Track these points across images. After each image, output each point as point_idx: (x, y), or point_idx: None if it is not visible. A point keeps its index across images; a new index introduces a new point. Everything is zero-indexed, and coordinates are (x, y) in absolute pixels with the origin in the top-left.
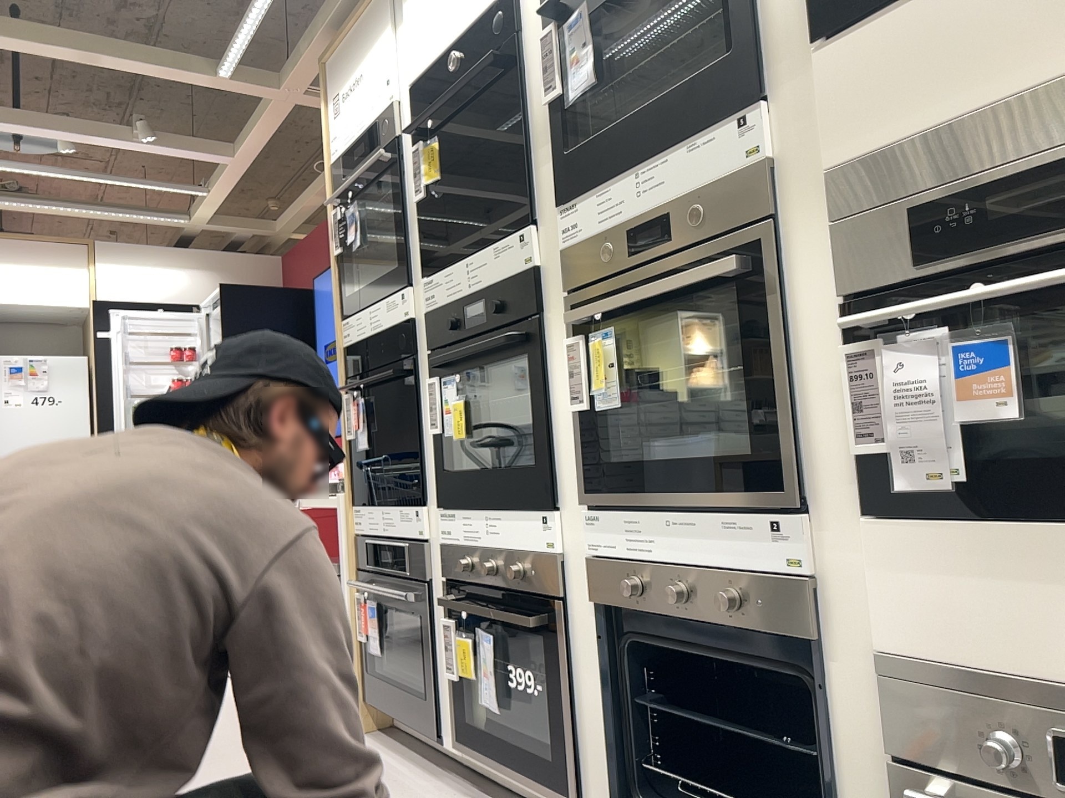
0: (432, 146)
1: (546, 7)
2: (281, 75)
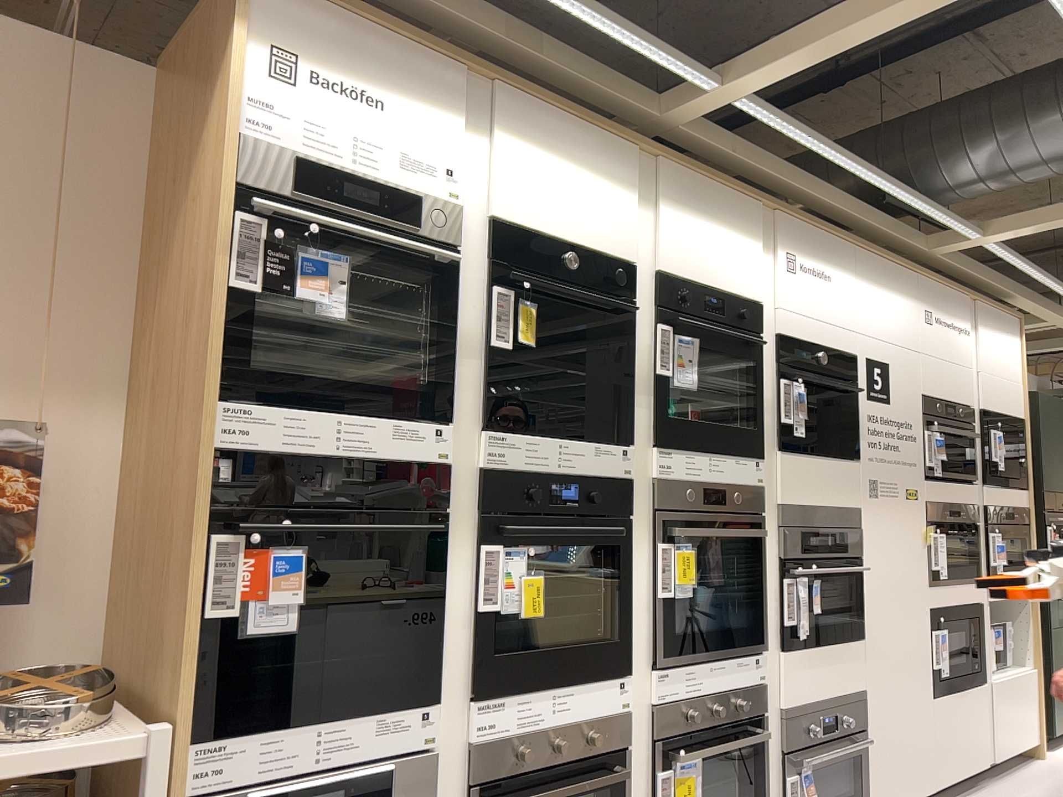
0: (534, 313)
1: (662, 315)
2: None
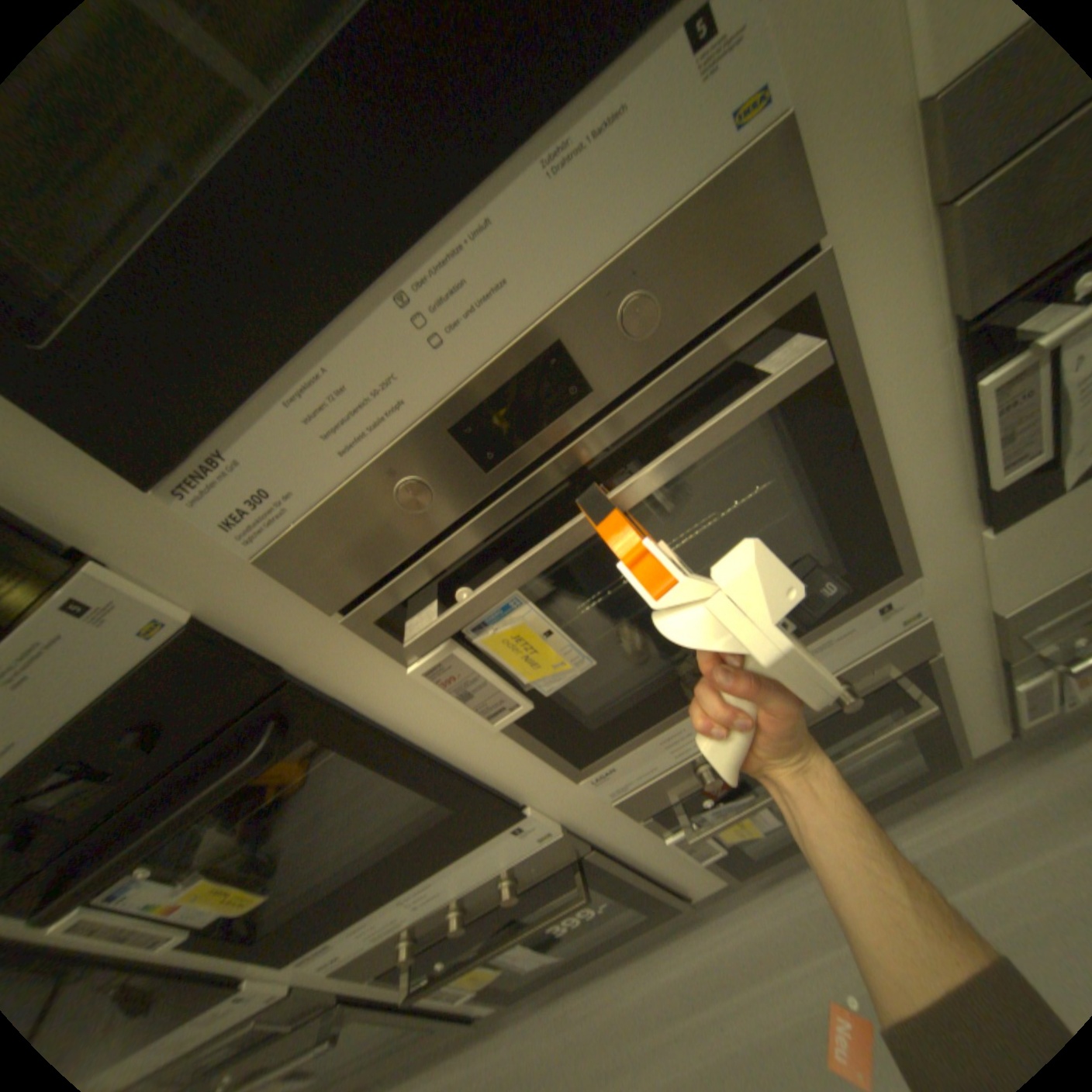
0: None
1: None
2: None
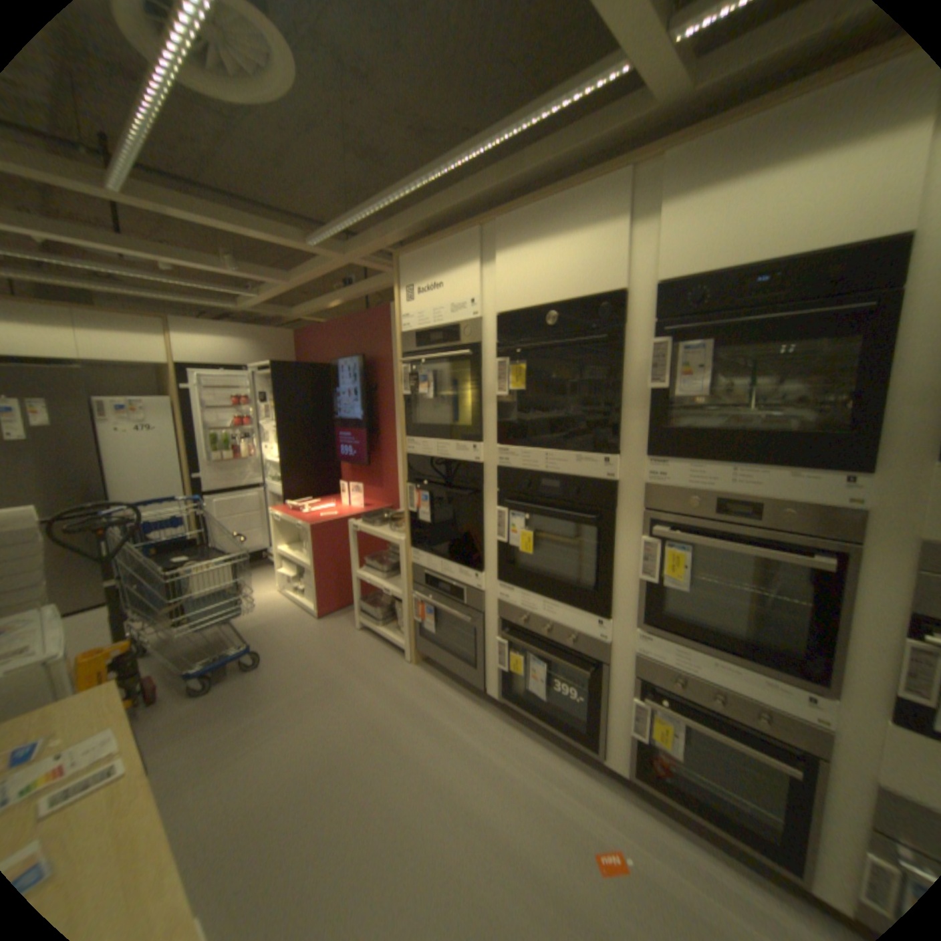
0: (521, 367)
1: (665, 323)
2: (344, 245)
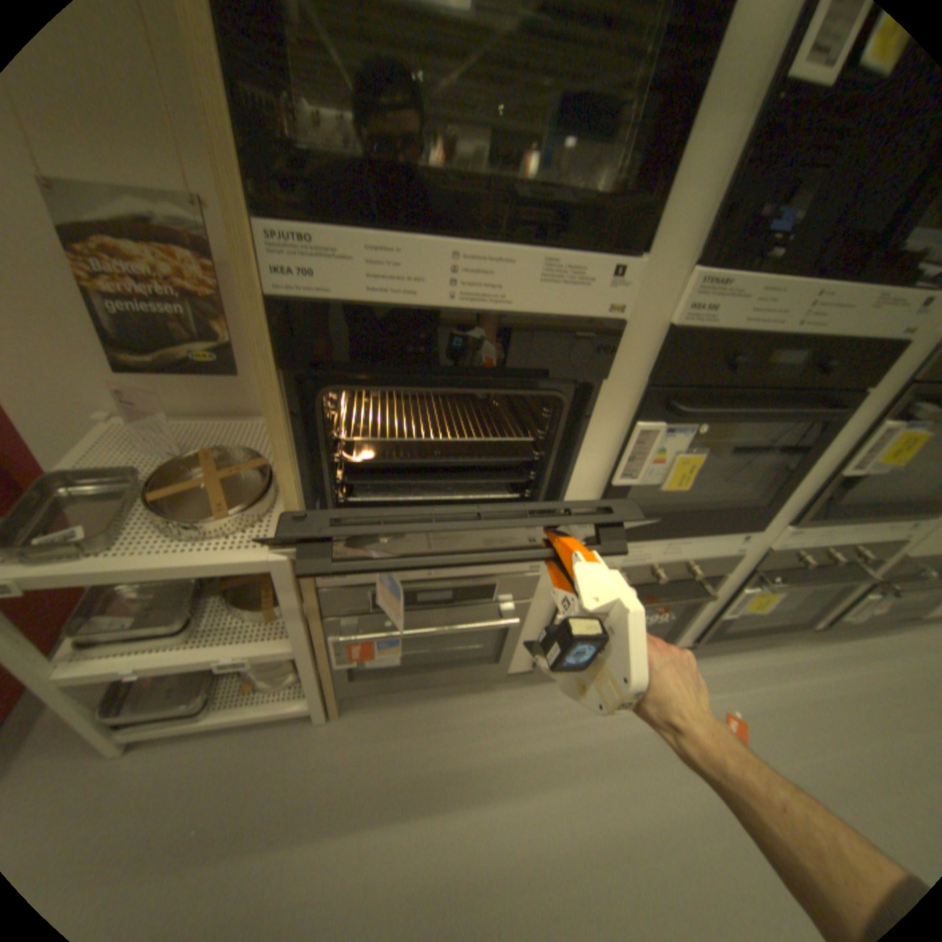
0: None
1: None
2: None
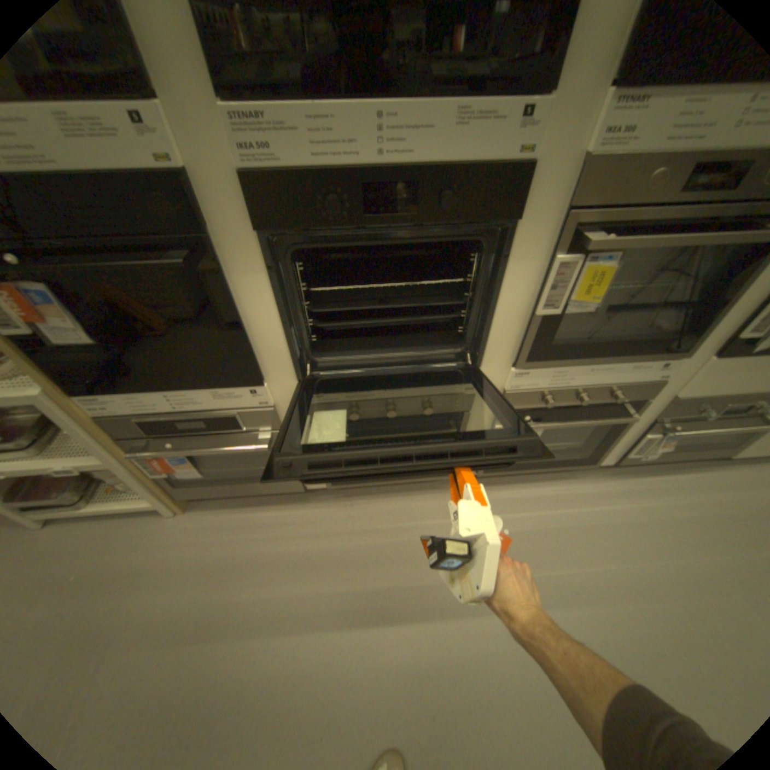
0: None
1: None
2: None
